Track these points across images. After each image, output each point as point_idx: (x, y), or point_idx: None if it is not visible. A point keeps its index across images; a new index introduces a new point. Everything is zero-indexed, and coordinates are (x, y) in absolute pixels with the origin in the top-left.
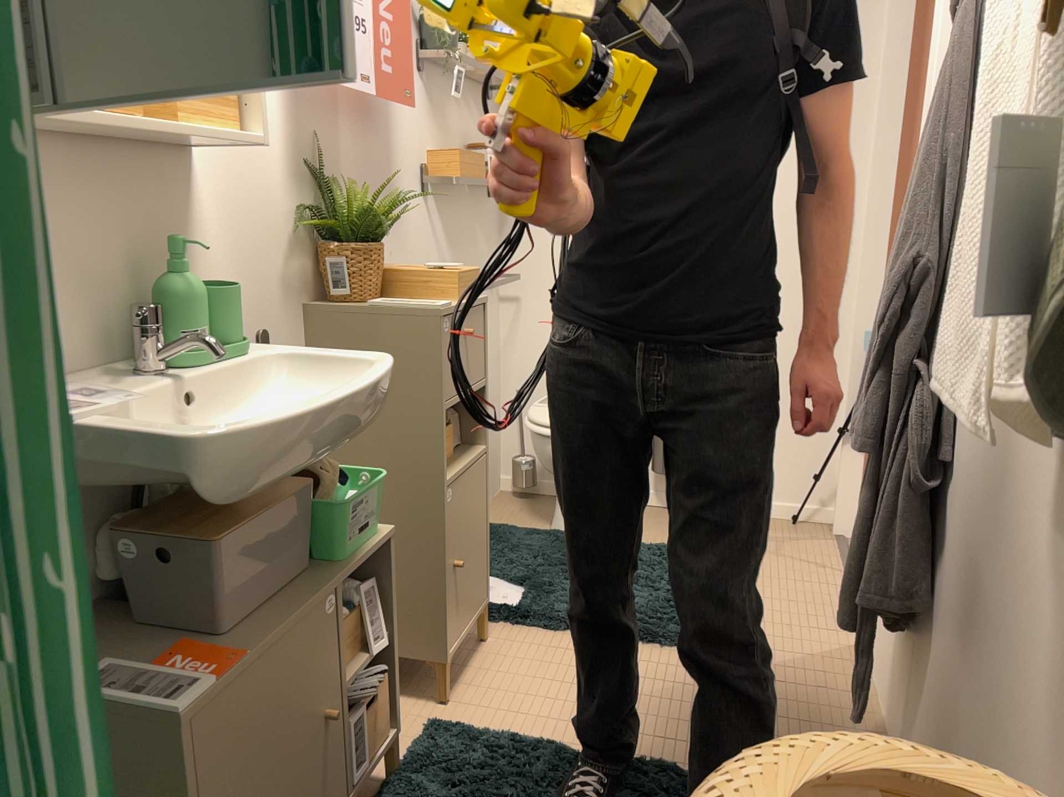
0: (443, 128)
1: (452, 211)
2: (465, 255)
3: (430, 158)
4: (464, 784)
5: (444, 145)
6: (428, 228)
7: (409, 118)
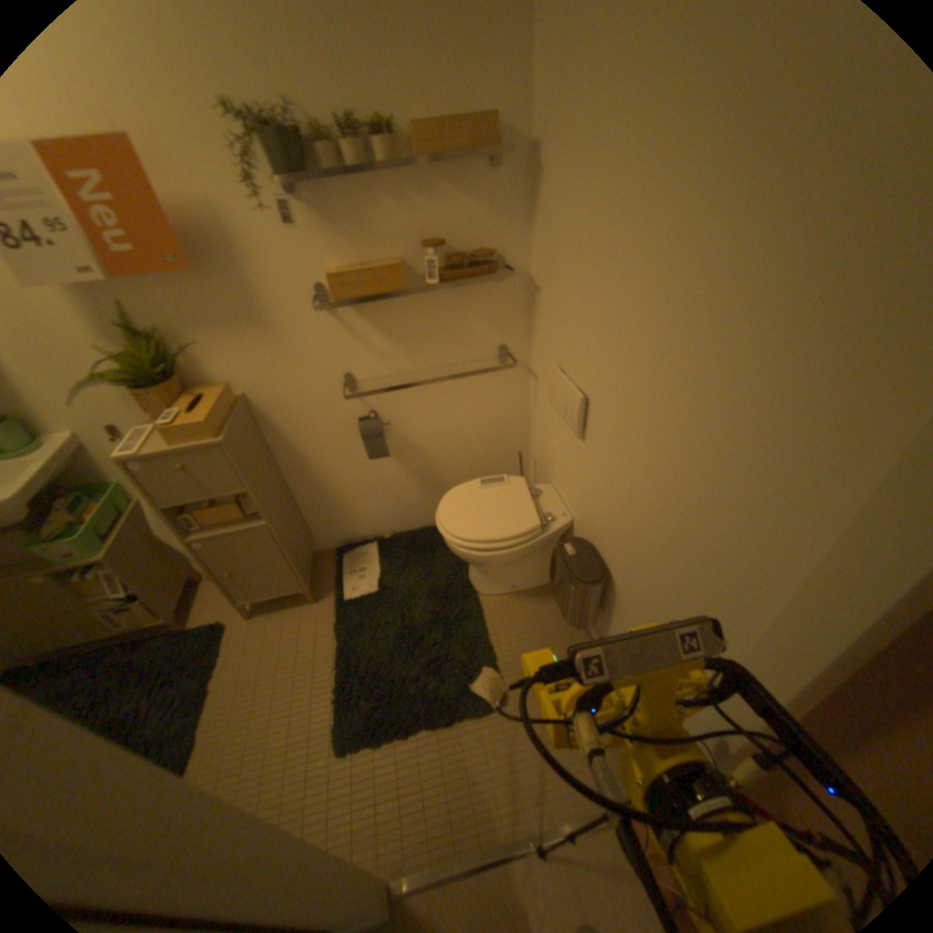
0: (358, 234)
1: (393, 310)
2: (429, 345)
3: (327, 273)
4: (162, 665)
5: (362, 251)
6: (336, 334)
7: (271, 246)
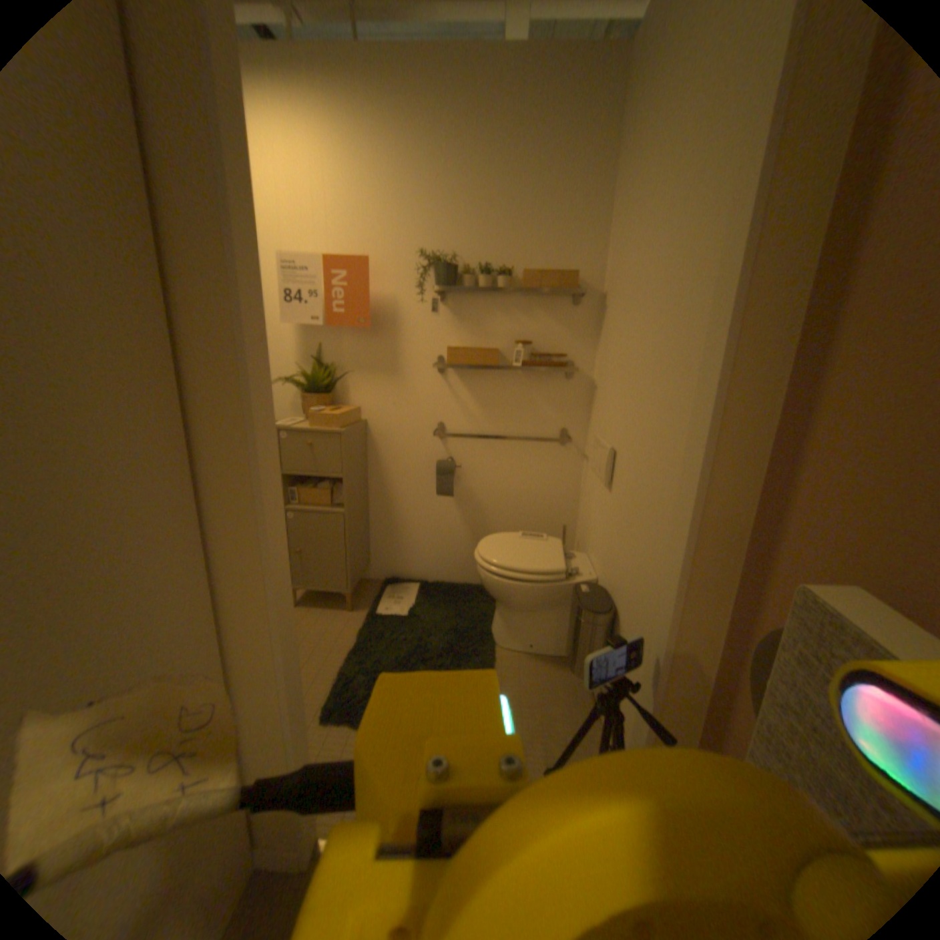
0: (478, 328)
1: (488, 382)
2: (509, 413)
3: (451, 349)
4: None
5: (477, 339)
6: (444, 390)
7: (422, 326)
